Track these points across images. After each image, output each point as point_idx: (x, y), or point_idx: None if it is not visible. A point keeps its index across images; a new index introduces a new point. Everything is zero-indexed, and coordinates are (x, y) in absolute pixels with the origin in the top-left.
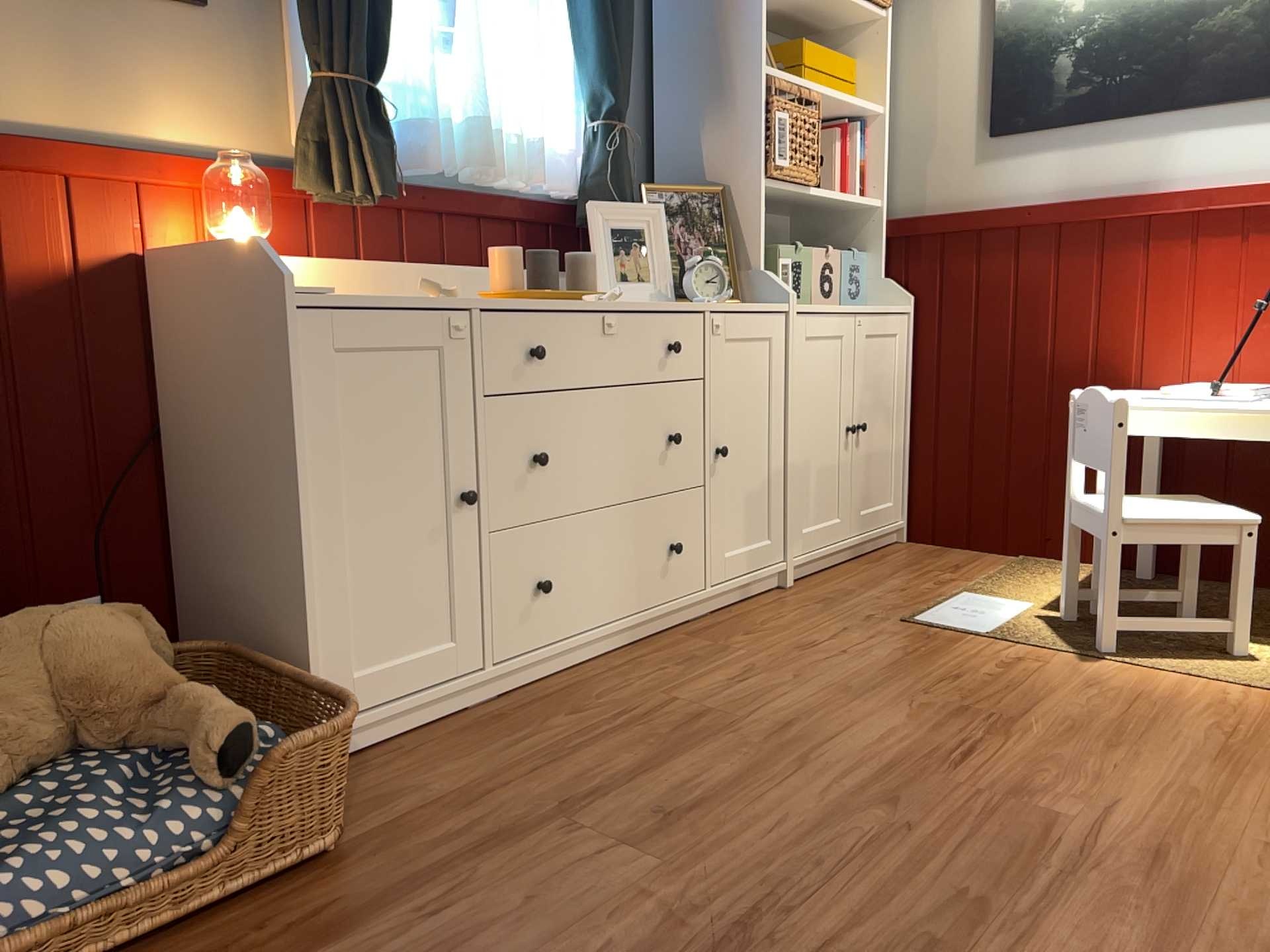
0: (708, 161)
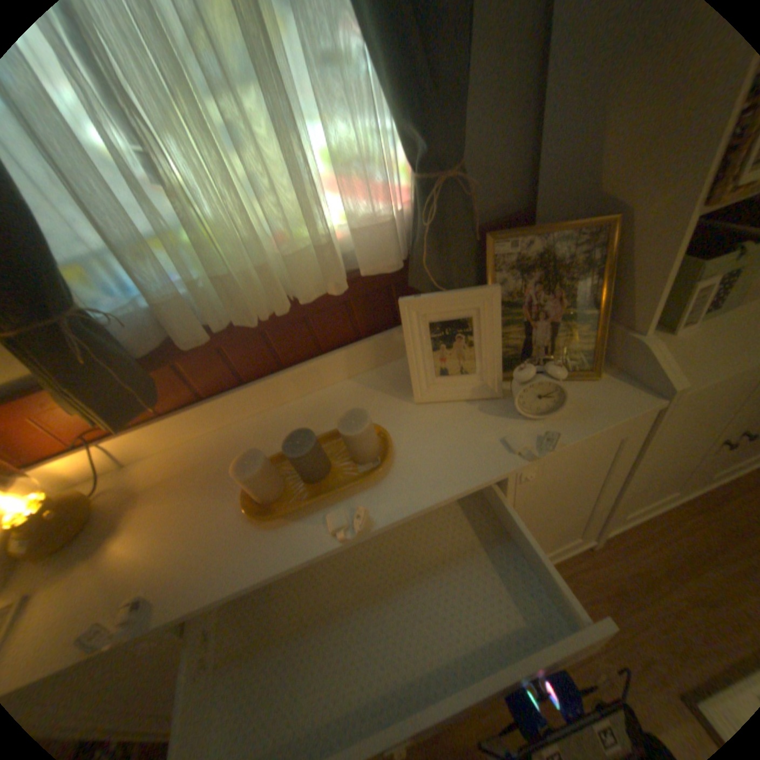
0: (614, 155)
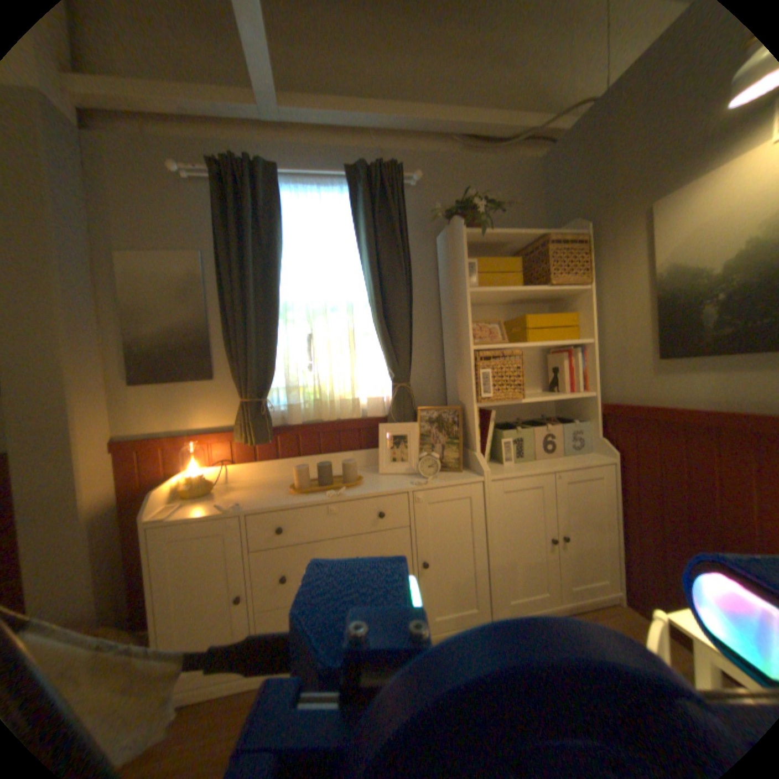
0: (459, 390)
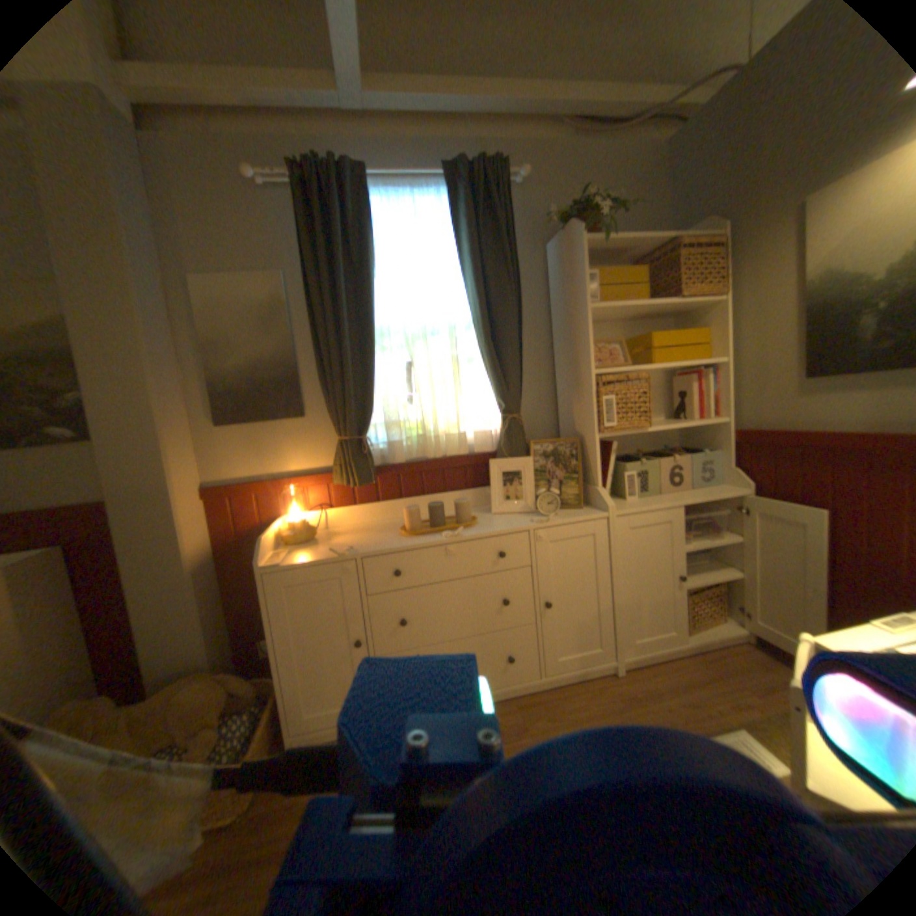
0: (576, 420)
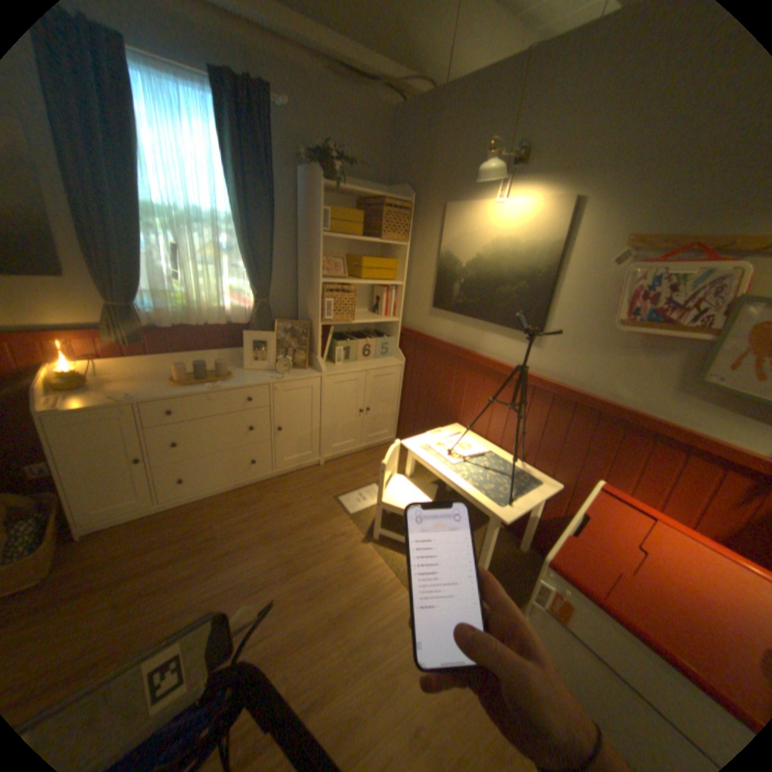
0: (308, 310)
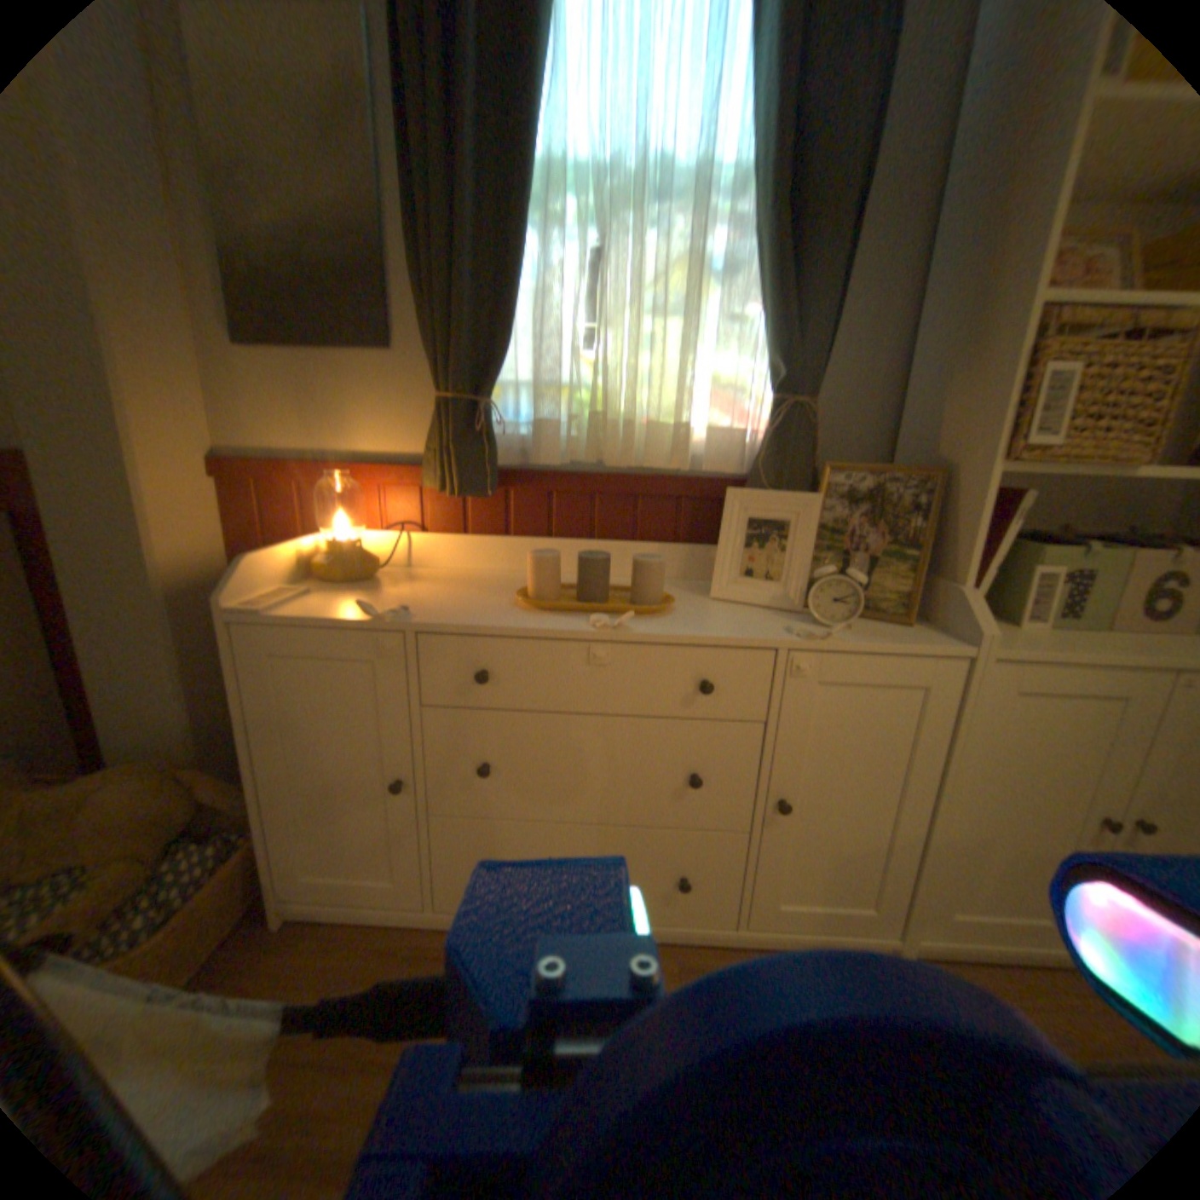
0: (948, 430)
